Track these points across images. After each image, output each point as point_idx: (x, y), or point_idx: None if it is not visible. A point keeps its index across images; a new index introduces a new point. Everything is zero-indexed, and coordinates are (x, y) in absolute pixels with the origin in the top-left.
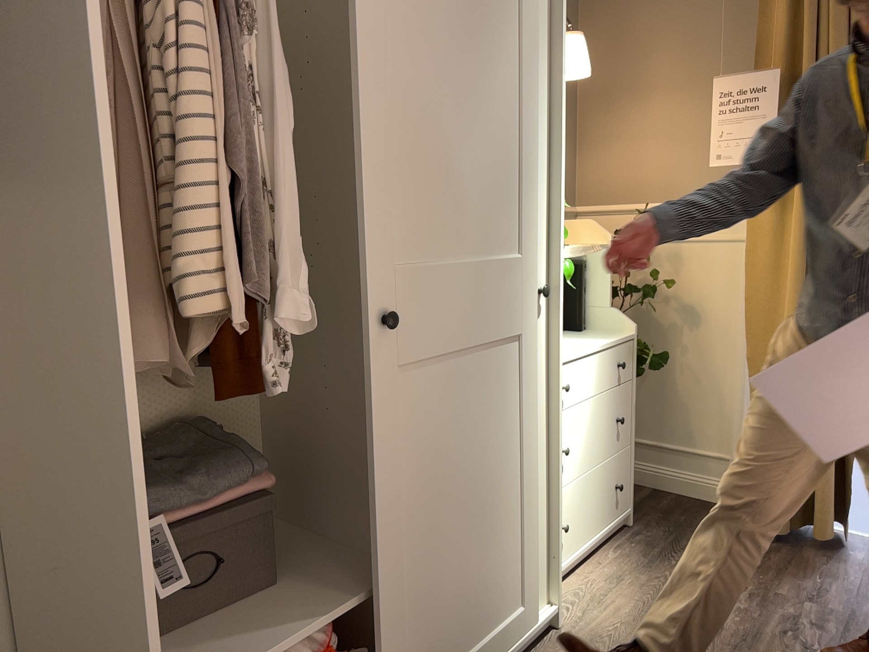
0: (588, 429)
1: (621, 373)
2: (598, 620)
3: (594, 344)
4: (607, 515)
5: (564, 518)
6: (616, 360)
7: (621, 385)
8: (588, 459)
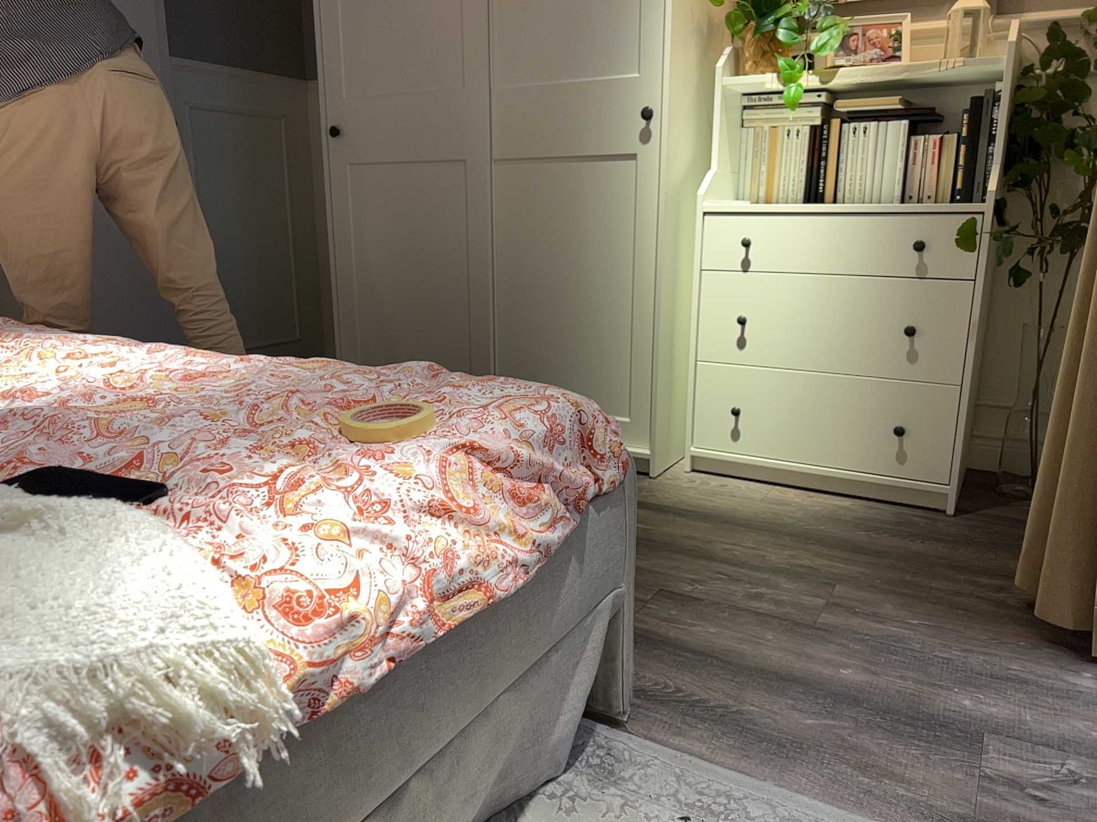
0: (810, 314)
1: (925, 260)
2: (680, 493)
3: (861, 206)
4: (862, 455)
5: (745, 402)
6: (907, 236)
7: (922, 280)
8: (807, 353)
